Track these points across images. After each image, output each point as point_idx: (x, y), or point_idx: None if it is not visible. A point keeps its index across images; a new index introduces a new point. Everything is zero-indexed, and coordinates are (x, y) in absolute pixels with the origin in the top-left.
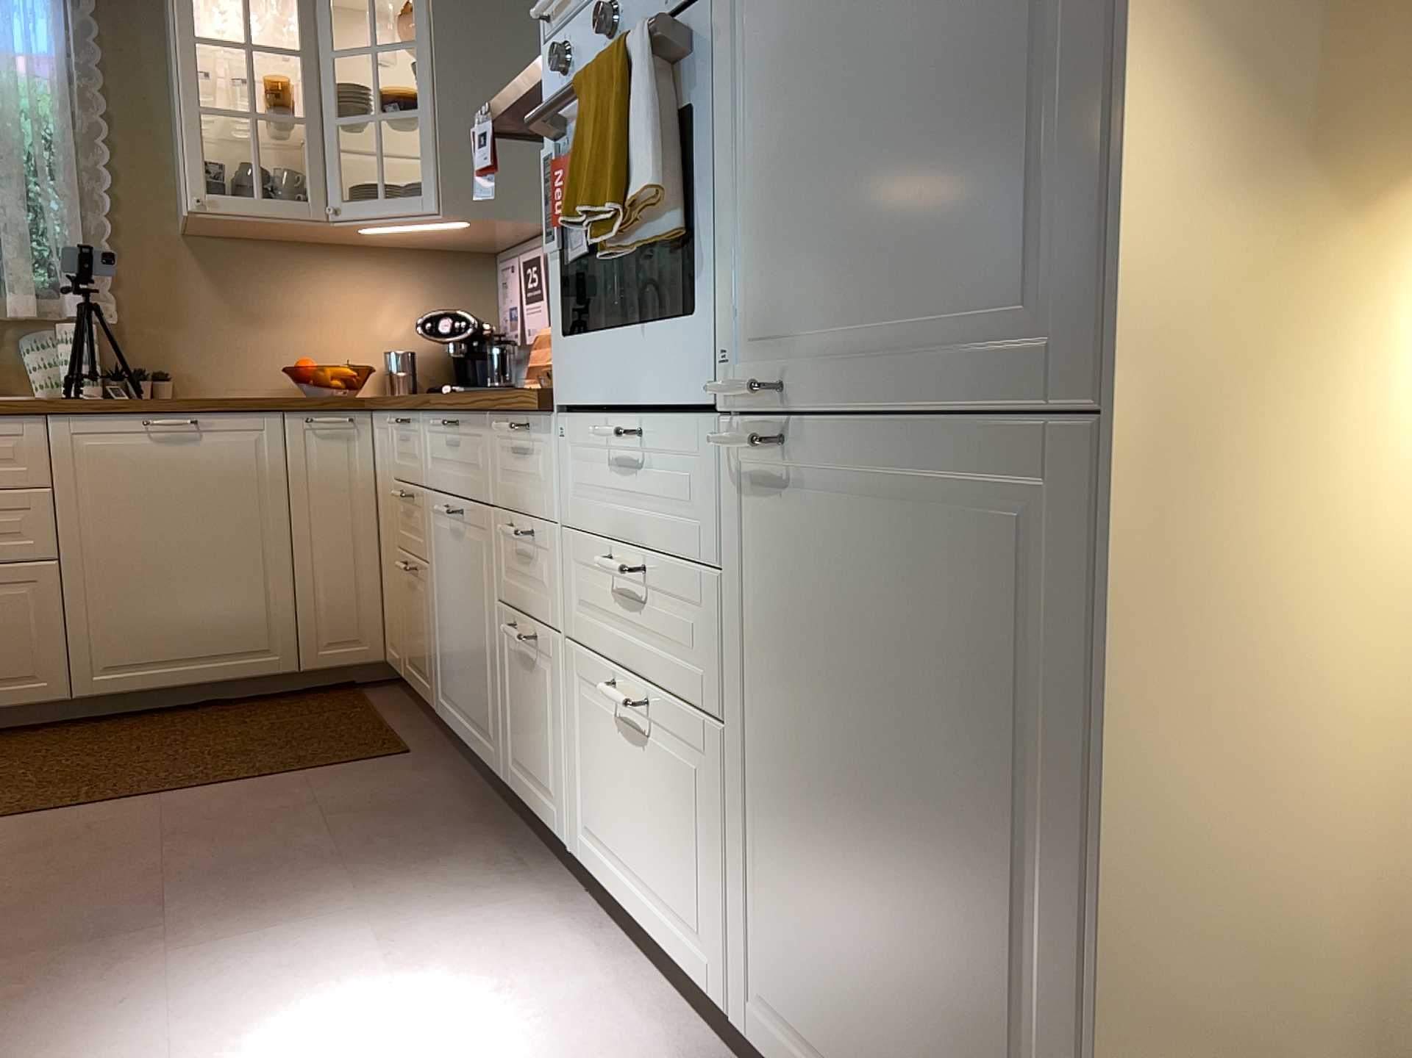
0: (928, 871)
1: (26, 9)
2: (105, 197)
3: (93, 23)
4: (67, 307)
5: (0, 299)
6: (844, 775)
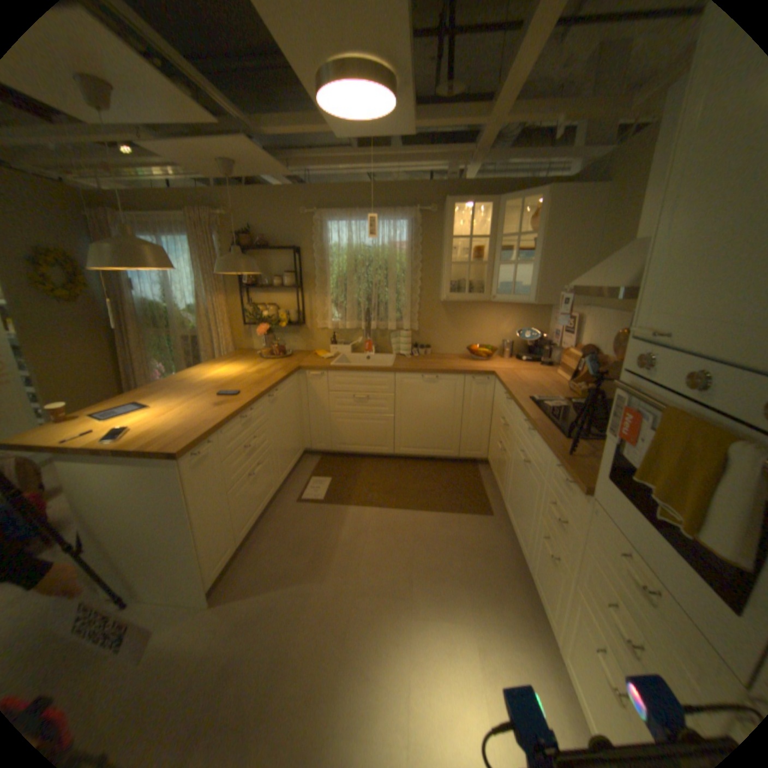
0: None
1: (400, 228)
2: (417, 290)
3: (419, 229)
4: (403, 327)
5: (386, 323)
6: None
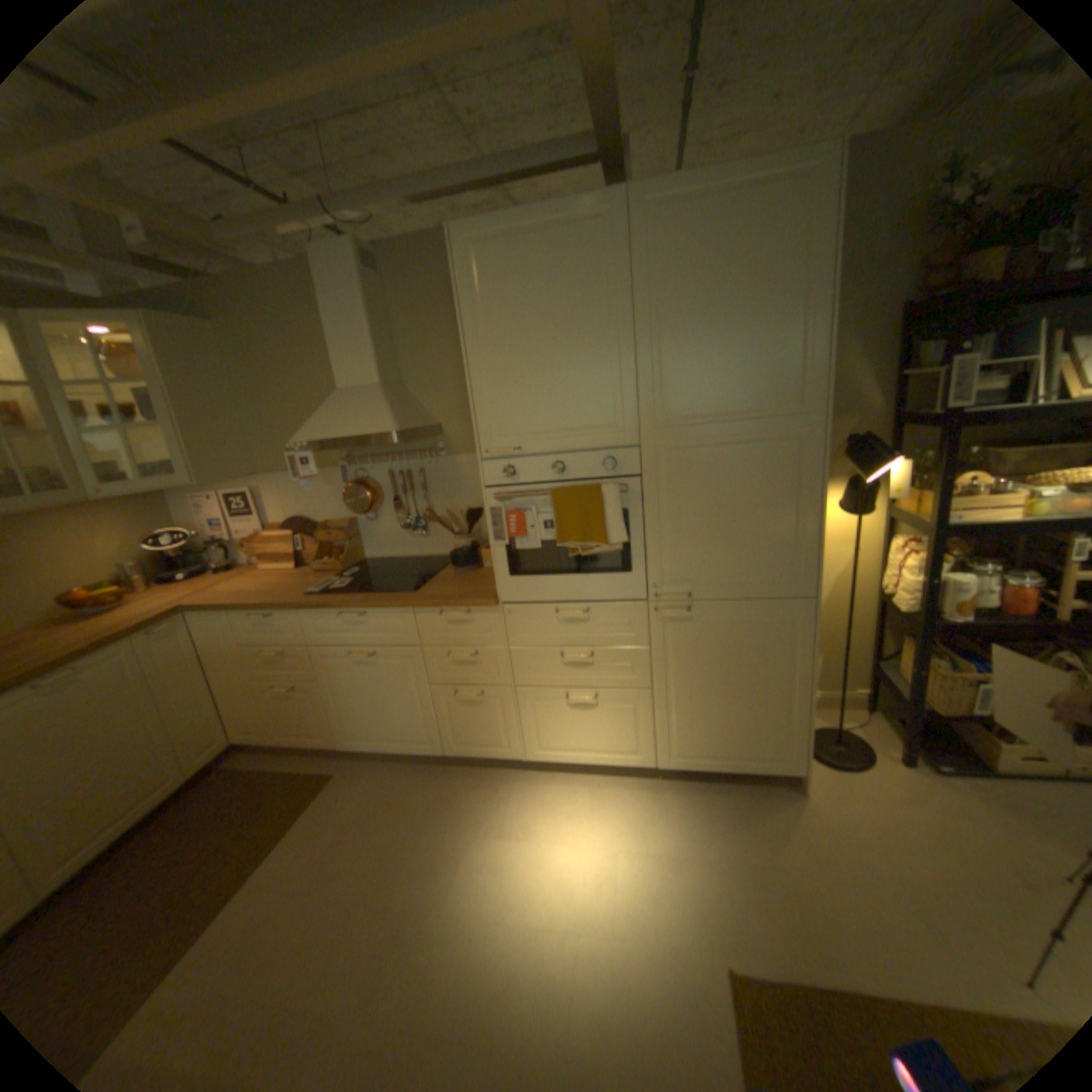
0: (749, 696)
1: None
2: None
3: None
4: None
5: None
6: (713, 685)
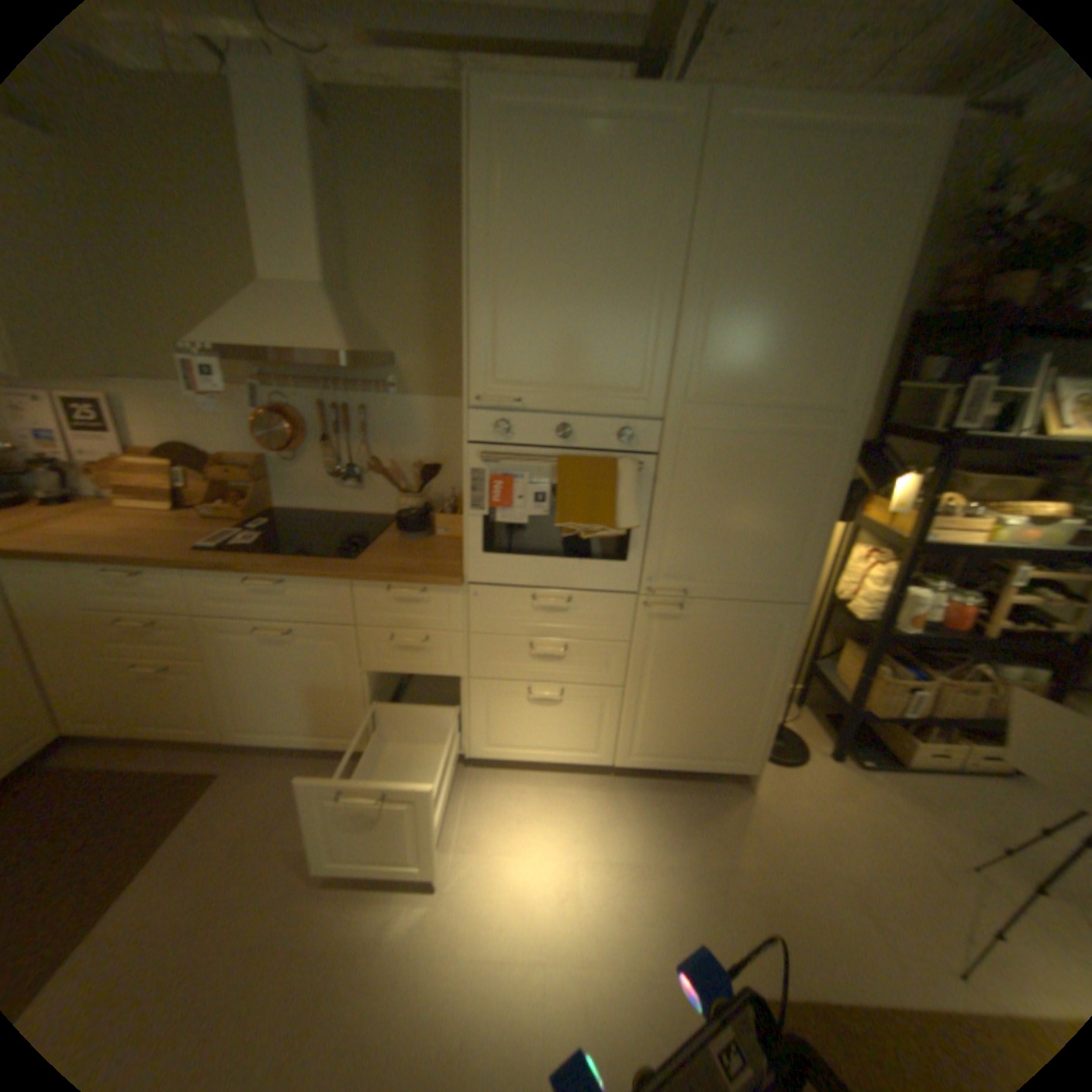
0: (723, 698)
1: None
2: None
3: None
4: None
5: None
6: (690, 685)
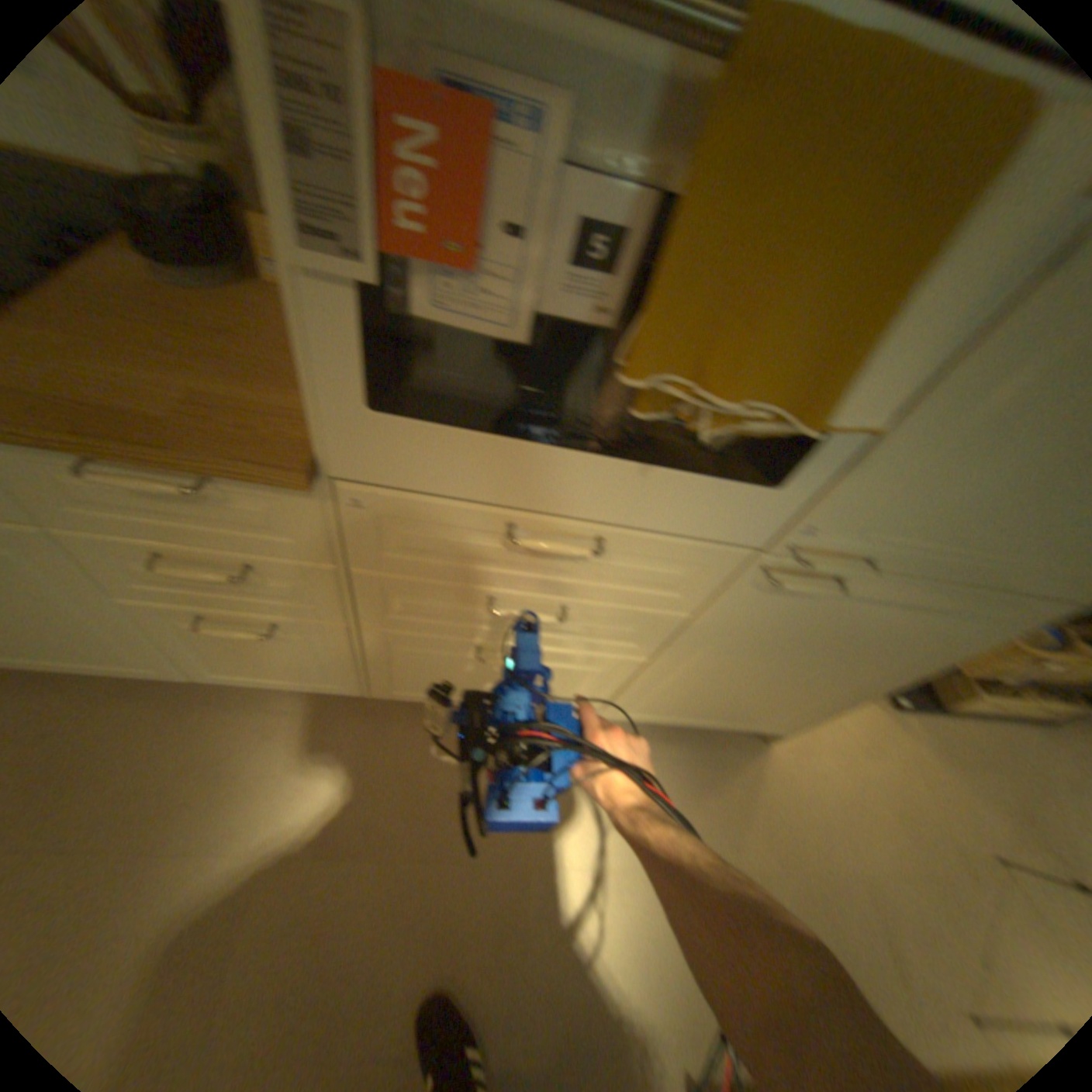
0: (805, 684)
1: None
2: None
3: None
4: None
5: None
6: (765, 670)
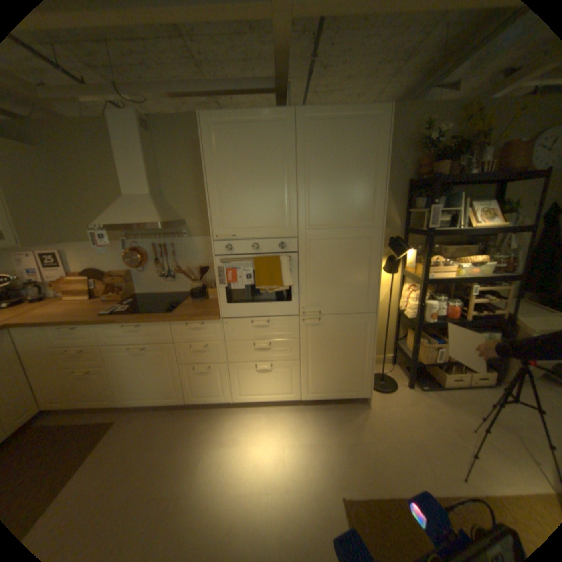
0: (345, 361)
1: None
2: None
3: None
4: None
5: None
6: (329, 356)
